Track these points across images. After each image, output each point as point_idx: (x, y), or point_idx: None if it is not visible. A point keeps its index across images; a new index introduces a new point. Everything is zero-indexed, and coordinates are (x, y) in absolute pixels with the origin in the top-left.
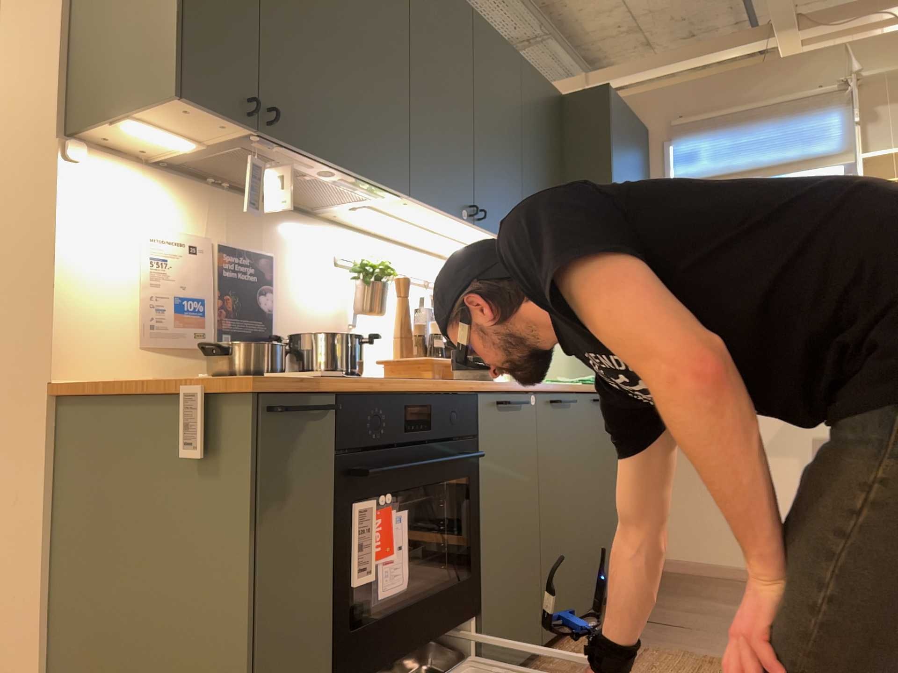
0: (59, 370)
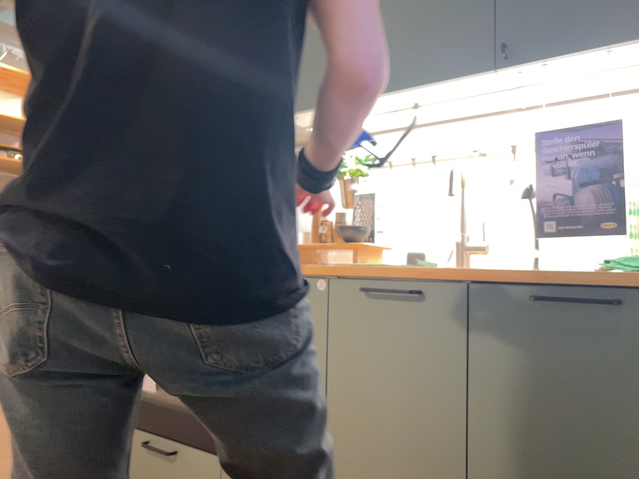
0: None
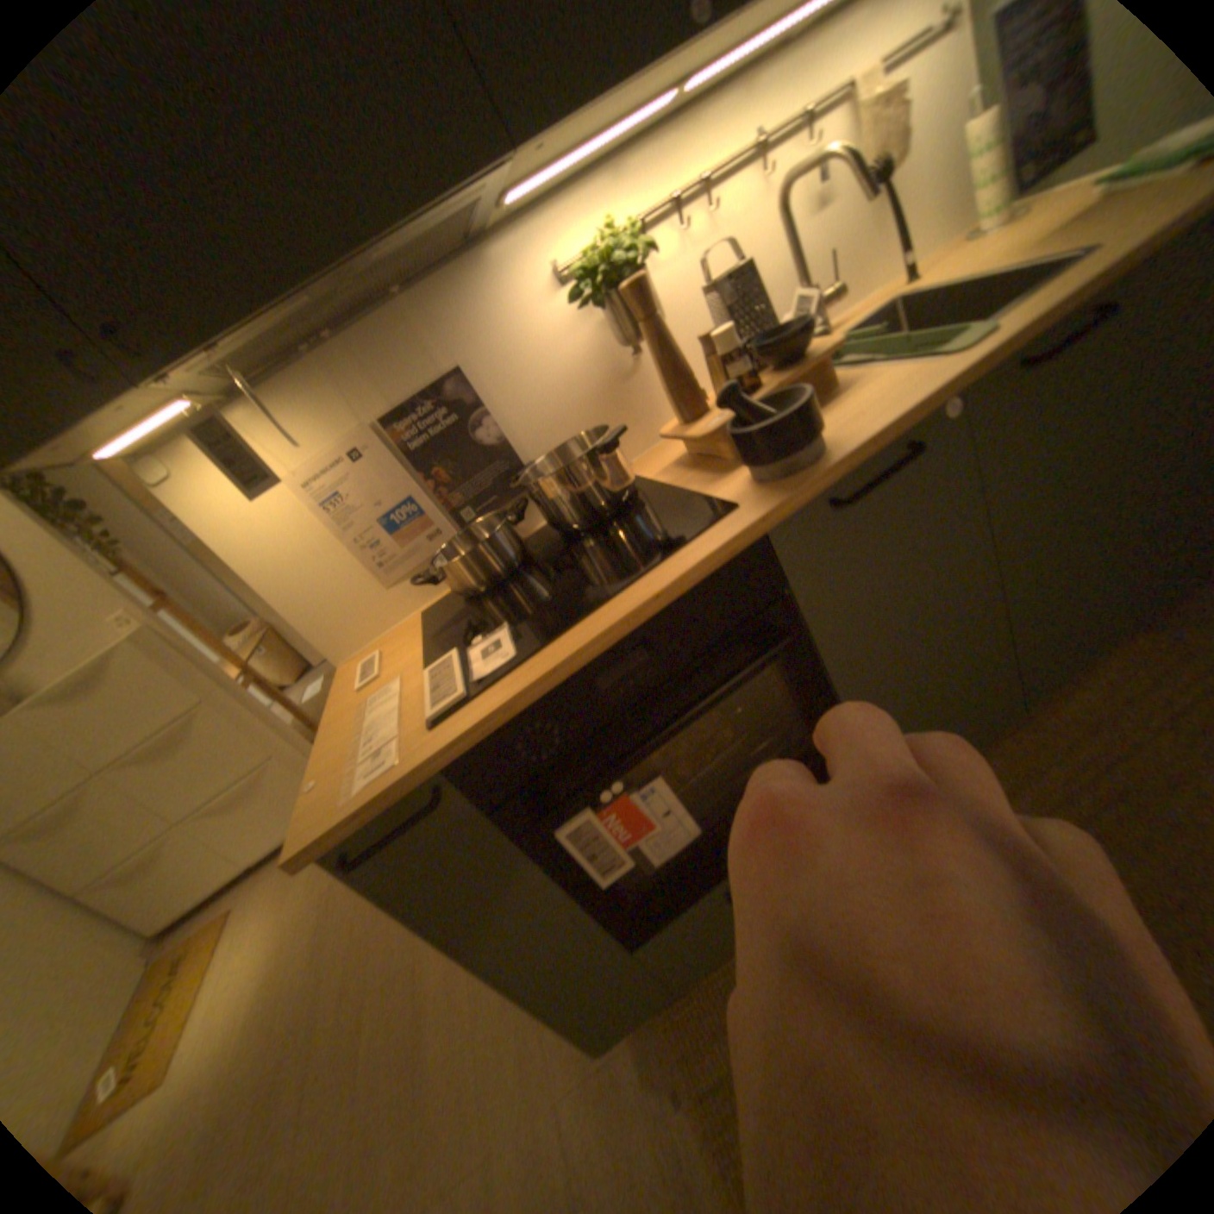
0: (334, 654)
